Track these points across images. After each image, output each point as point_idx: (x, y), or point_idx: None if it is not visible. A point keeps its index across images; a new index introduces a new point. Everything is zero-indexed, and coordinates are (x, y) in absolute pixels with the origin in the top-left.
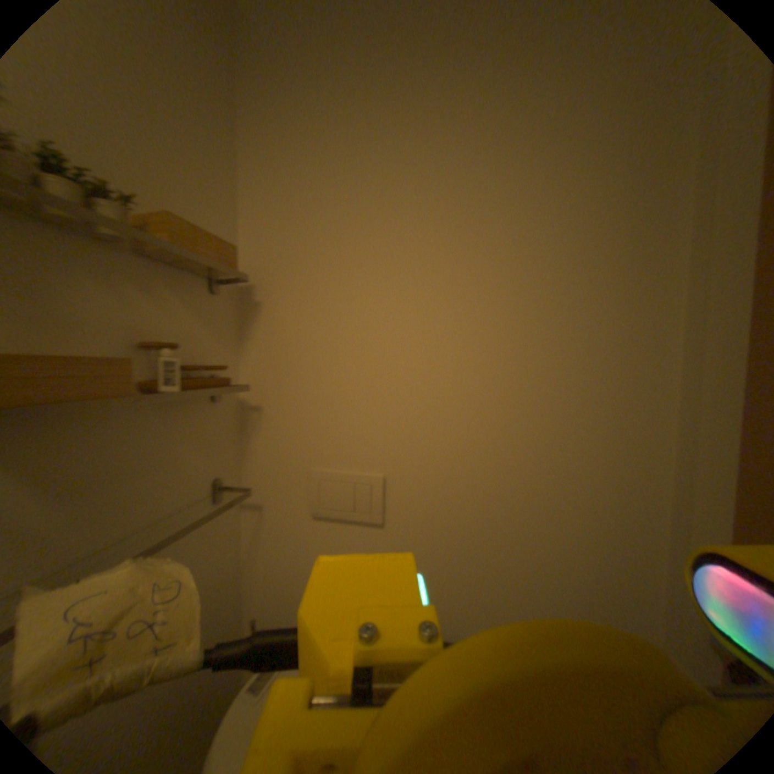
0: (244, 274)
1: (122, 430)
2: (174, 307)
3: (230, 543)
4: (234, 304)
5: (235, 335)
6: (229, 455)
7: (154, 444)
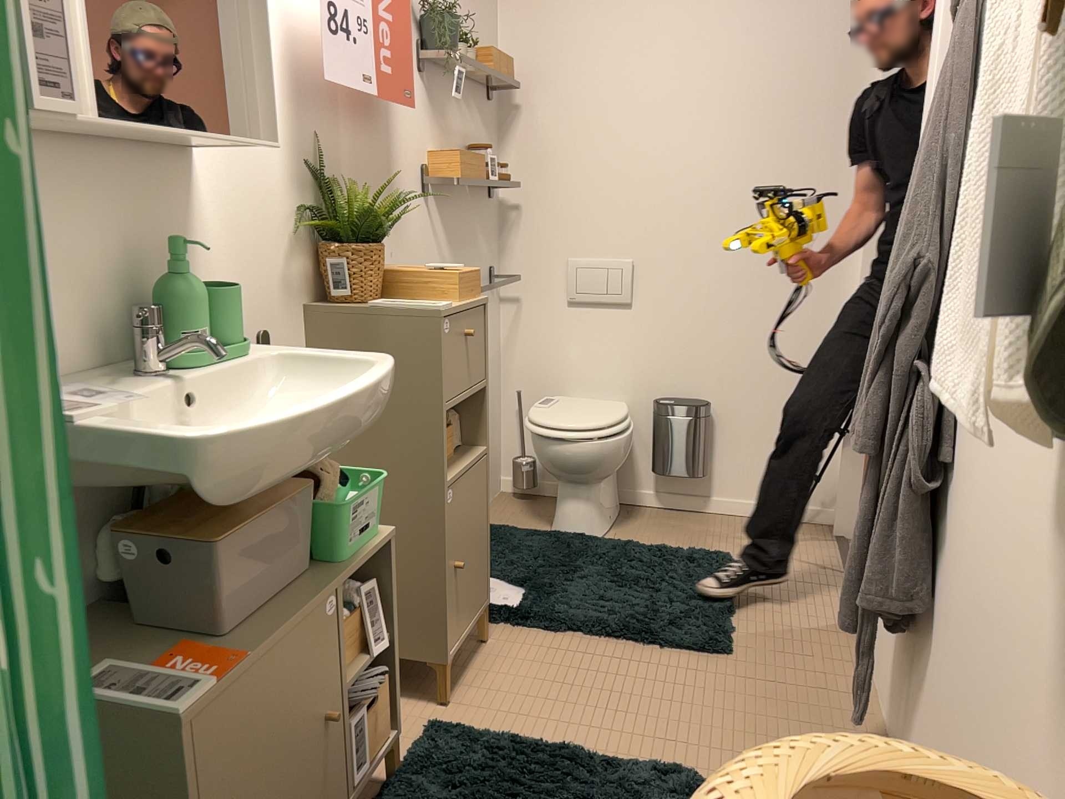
0: (510, 88)
1: (461, 211)
2: (474, 122)
3: (495, 330)
4: (495, 115)
5: (495, 143)
6: (494, 252)
7: (469, 226)
